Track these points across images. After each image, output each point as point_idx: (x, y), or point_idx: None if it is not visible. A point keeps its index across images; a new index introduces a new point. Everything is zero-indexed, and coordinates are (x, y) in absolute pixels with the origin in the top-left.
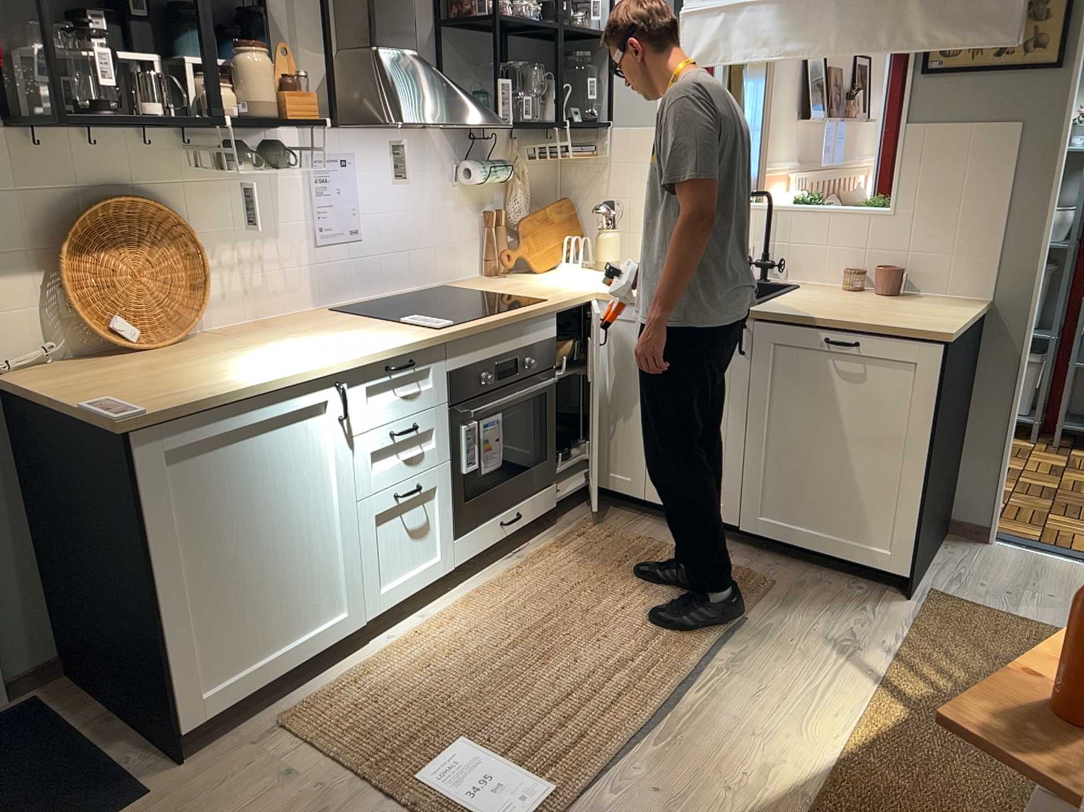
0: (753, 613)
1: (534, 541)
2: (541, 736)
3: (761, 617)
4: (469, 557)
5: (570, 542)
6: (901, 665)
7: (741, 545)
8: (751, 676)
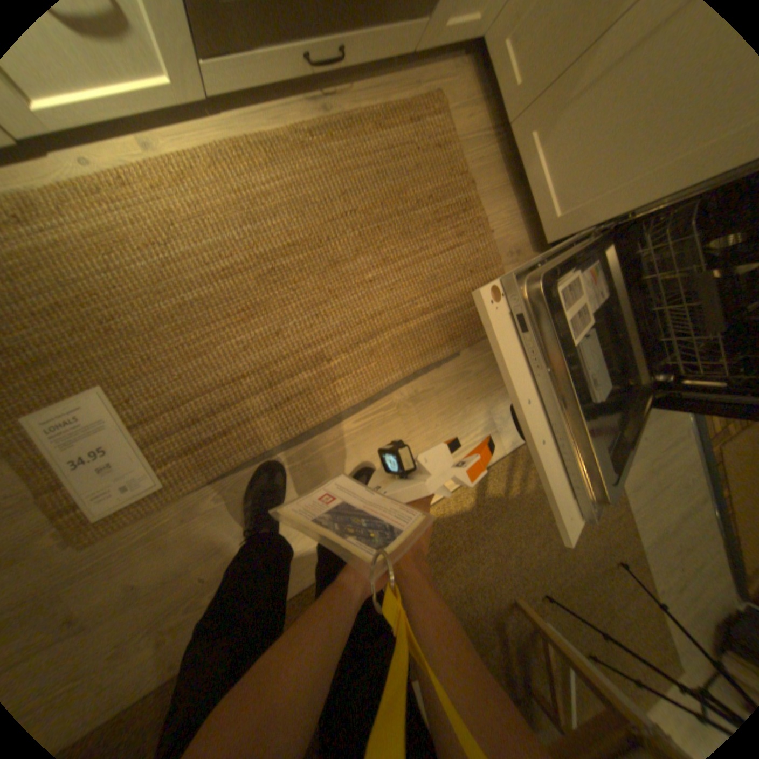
0: (465, 352)
1: (360, 84)
2: (184, 416)
3: (468, 359)
4: (236, 86)
5: (394, 123)
6: (506, 462)
7: (532, 248)
8: (407, 422)
